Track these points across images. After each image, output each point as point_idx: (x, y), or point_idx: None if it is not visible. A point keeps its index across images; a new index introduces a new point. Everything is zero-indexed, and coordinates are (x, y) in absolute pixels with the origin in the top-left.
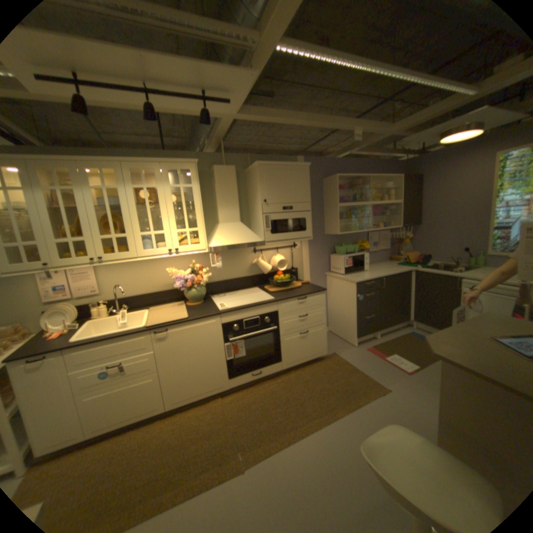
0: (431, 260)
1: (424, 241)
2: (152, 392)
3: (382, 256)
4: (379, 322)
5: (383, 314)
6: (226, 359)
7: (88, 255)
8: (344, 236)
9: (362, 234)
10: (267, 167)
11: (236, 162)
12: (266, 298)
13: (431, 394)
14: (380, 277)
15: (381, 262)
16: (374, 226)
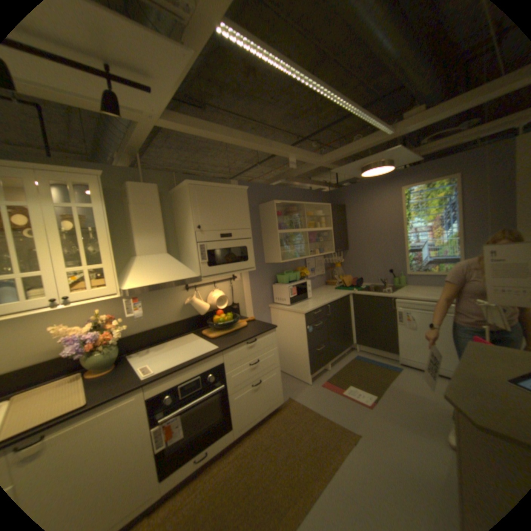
0: (362, 282)
1: (353, 265)
2: None
3: (319, 281)
4: (329, 352)
5: (331, 343)
6: (153, 452)
7: None
8: (284, 264)
9: (300, 260)
10: (200, 187)
11: (158, 180)
12: (208, 348)
13: (398, 428)
14: (326, 304)
15: (318, 287)
16: (311, 252)
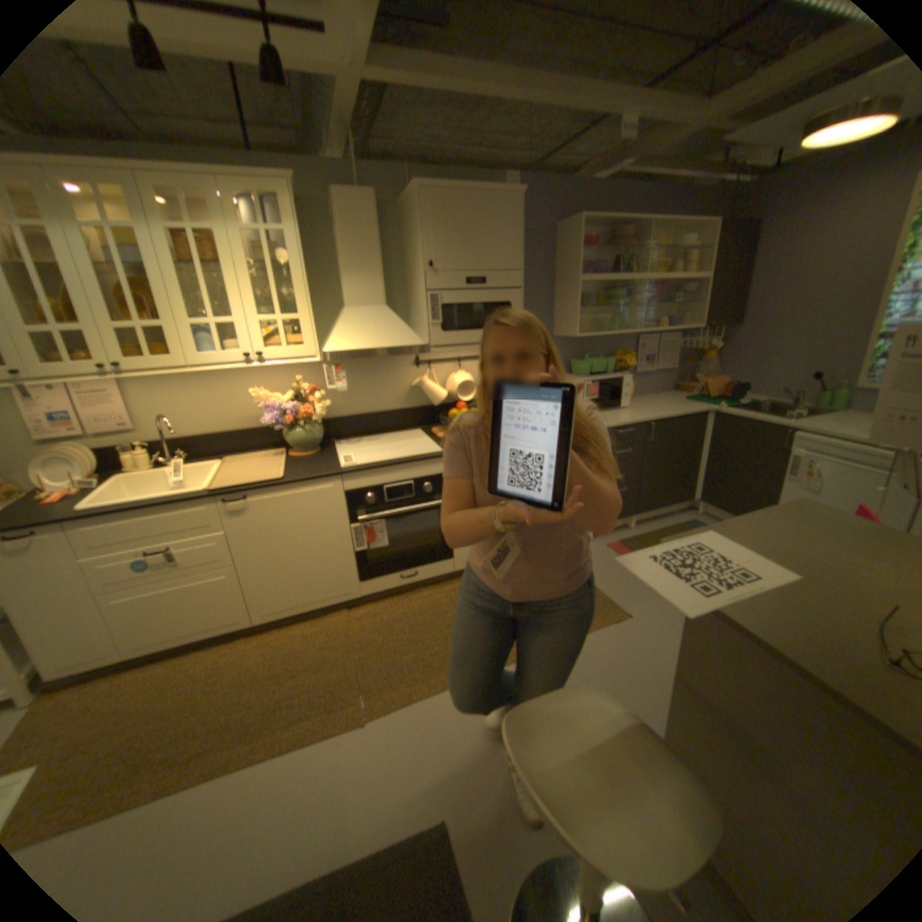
0: (752, 393)
1: (745, 356)
2: (229, 597)
3: (662, 381)
4: (637, 501)
5: (646, 487)
6: (354, 550)
7: (93, 359)
8: (592, 341)
9: (628, 337)
10: (437, 192)
11: (380, 181)
12: (430, 450)
13: None
14: (647, 421)
15: (658, 392)
16: (651, 323)
